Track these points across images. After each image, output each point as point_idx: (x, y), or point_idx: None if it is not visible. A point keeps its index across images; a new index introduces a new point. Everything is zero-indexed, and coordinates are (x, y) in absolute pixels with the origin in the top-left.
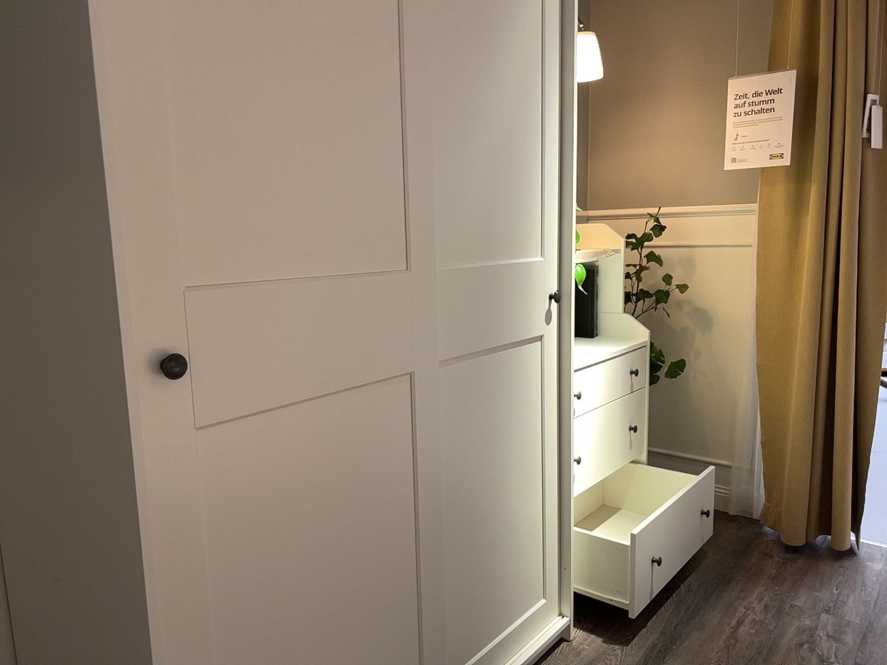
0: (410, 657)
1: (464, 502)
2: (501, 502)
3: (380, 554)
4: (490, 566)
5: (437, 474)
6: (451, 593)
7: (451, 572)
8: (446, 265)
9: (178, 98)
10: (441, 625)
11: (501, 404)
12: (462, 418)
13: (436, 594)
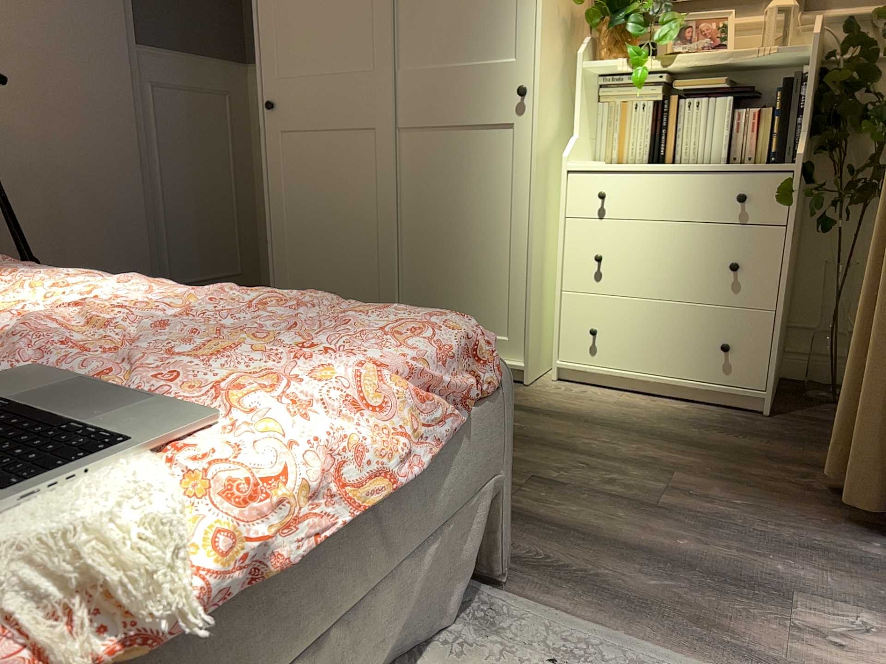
0: (370, 290)
1: (424, 226)
2: (461, 242)
3: (352, 223)
4: (448, 283)
5: (398, 197)
6: (412, 279)
7: (412, 266)
8: (410, 66)
9: (269, 5)
10: (399, 291)
11: (462, 170)
12: (423, 170)
13: (386, 265)
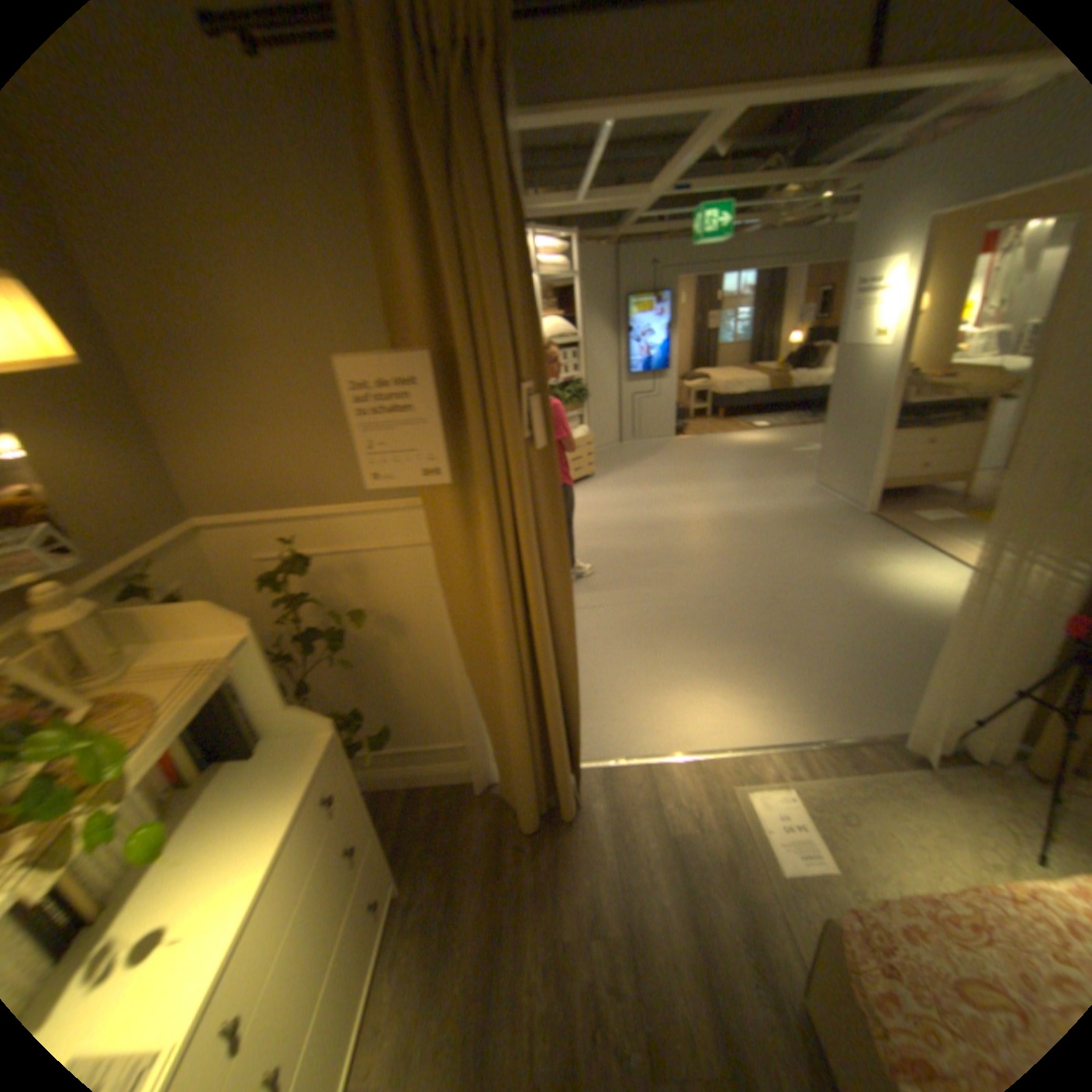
0: None
1: None
2: None
3: None
4: None
5: None
6: None
7: None
8: None
9: None
10: None
11: None
12: None
13: None
